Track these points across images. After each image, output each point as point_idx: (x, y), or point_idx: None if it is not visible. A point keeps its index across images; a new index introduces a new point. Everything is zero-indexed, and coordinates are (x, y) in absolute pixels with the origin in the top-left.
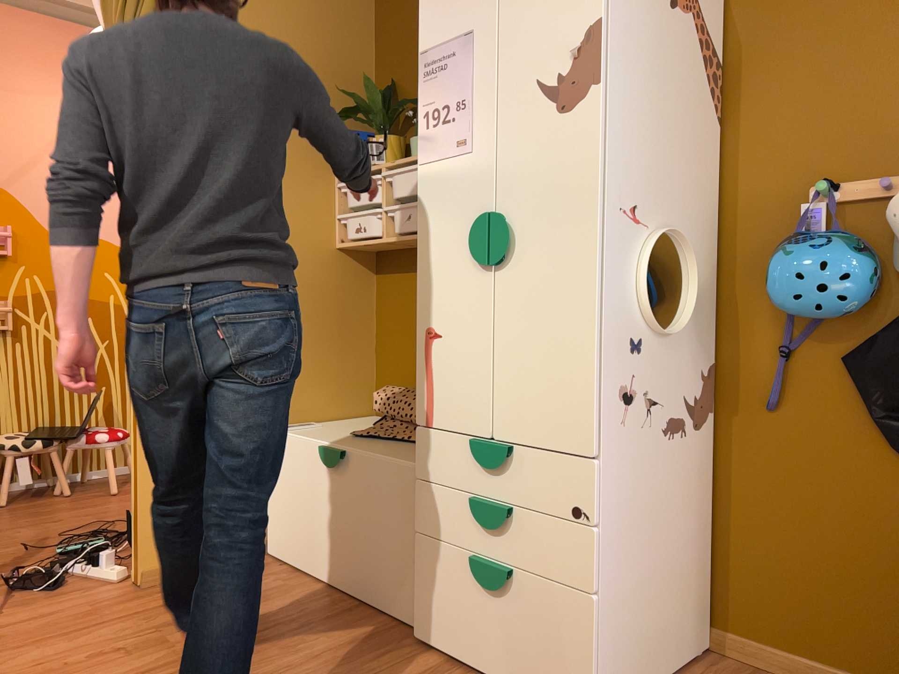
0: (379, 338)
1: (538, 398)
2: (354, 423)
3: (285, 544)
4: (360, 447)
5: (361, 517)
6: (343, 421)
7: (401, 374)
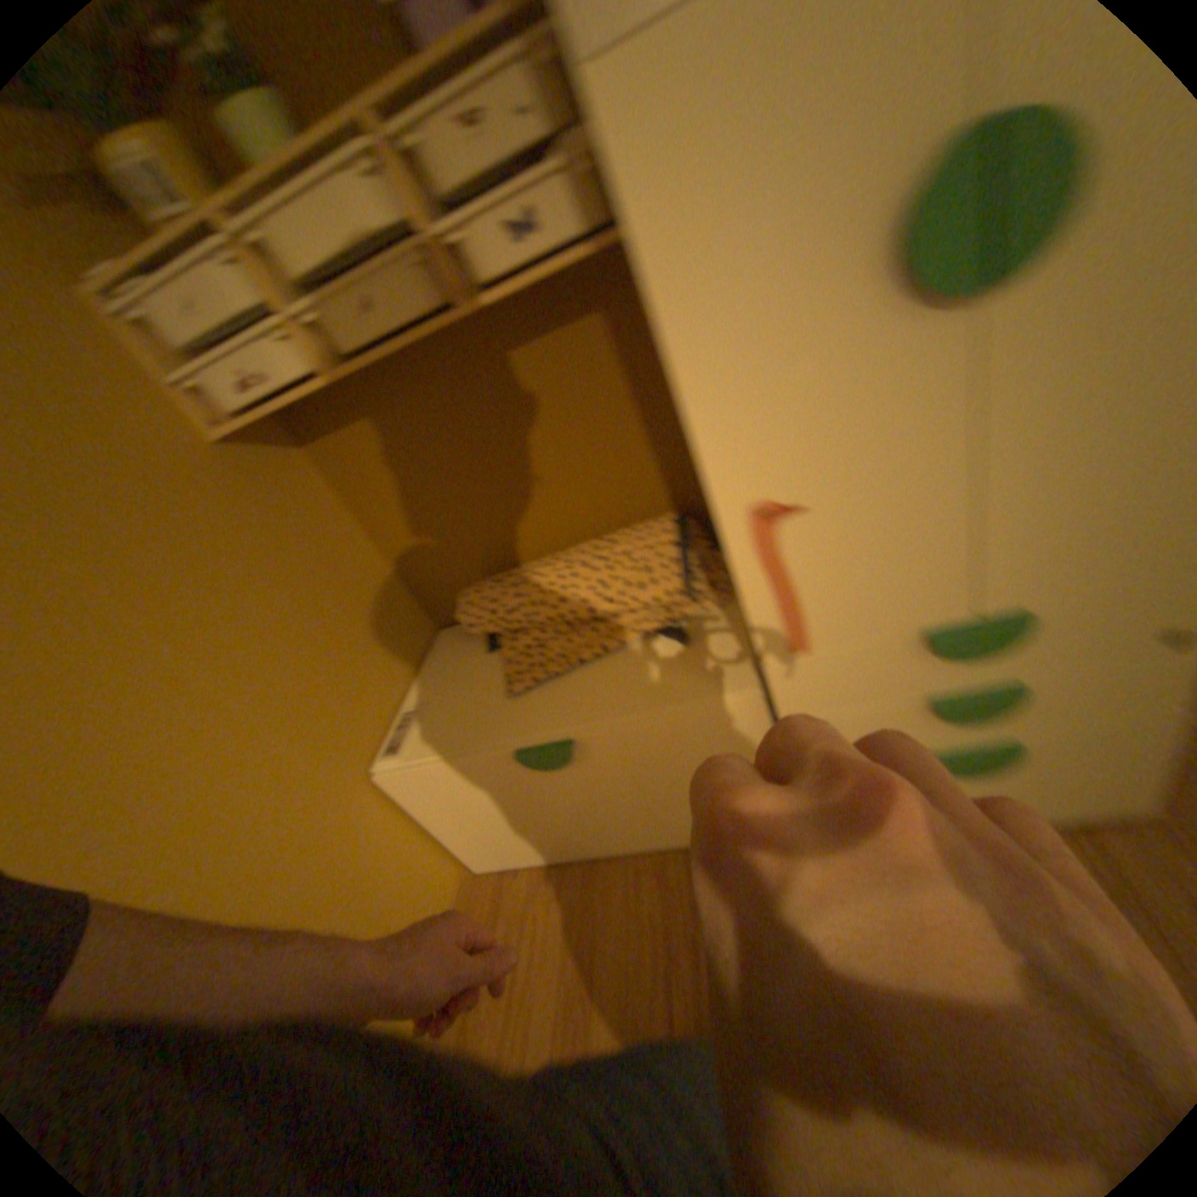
0: (381, 534)
1: (1105, 520)
2: (454, 663)
3: (507, 854)
4: (579, 713)
5: (647, 785)
6: (432, 670)
7: (454, 562)
